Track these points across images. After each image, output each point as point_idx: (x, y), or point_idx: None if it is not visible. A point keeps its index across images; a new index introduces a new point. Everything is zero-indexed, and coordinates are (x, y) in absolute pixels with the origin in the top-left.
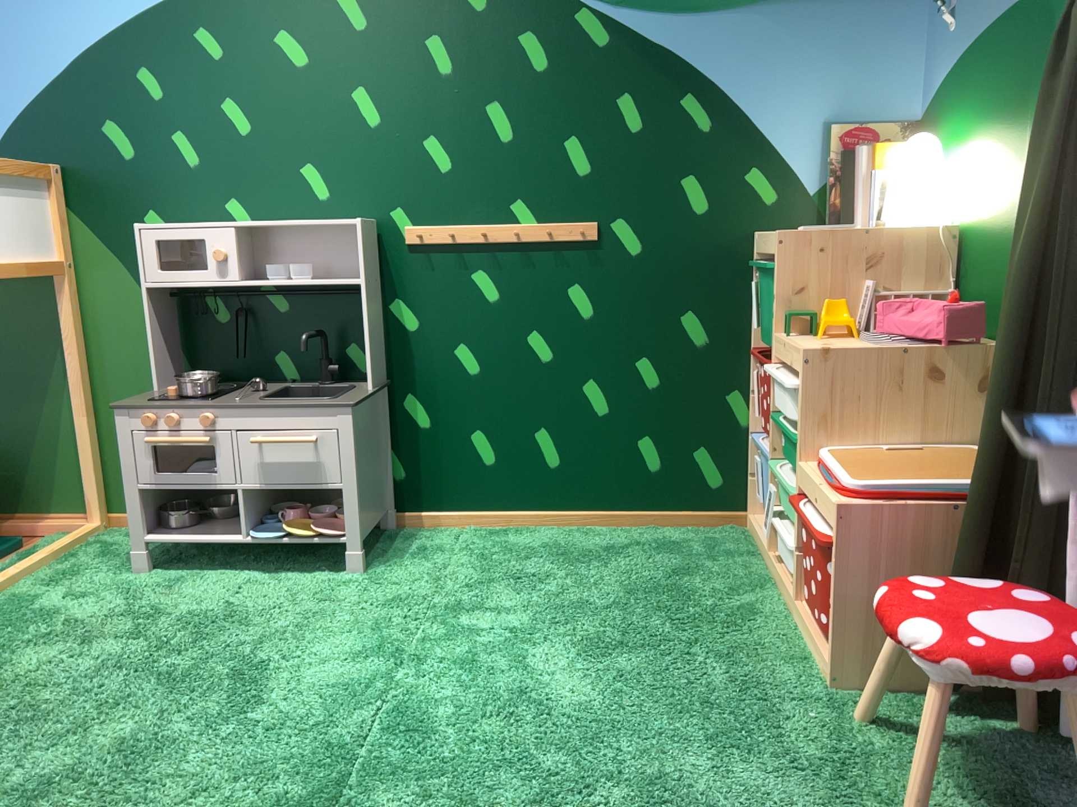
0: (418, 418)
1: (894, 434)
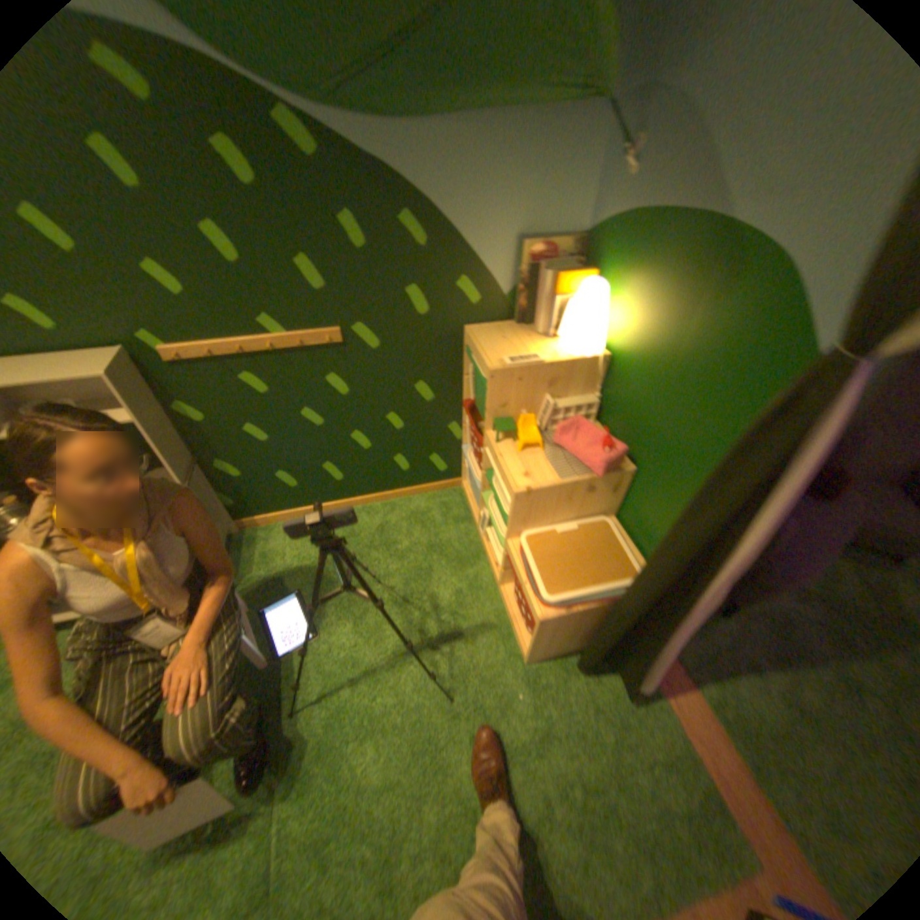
0: (232, 473)
1: (562, 520)
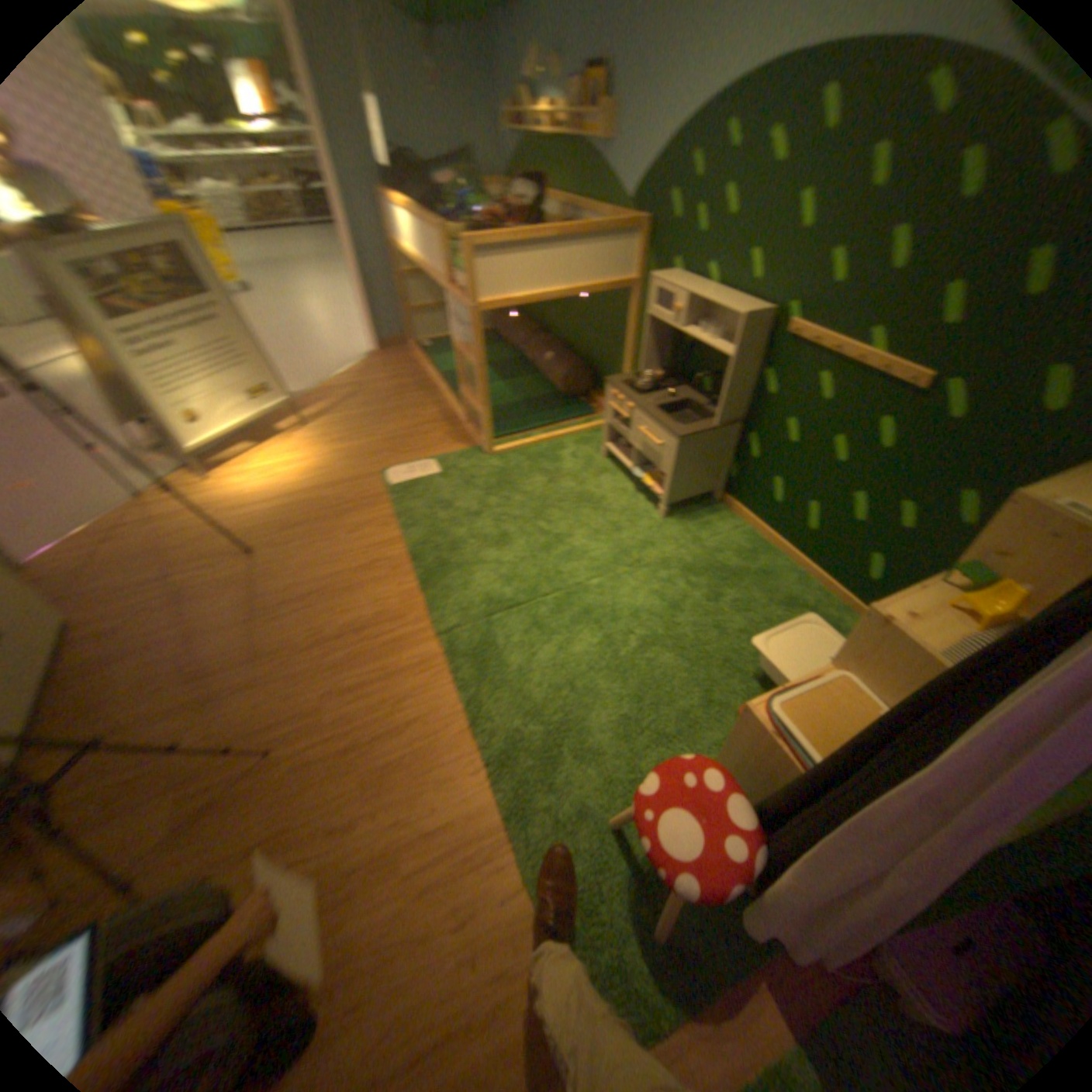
0: (753, 452)
1: None
